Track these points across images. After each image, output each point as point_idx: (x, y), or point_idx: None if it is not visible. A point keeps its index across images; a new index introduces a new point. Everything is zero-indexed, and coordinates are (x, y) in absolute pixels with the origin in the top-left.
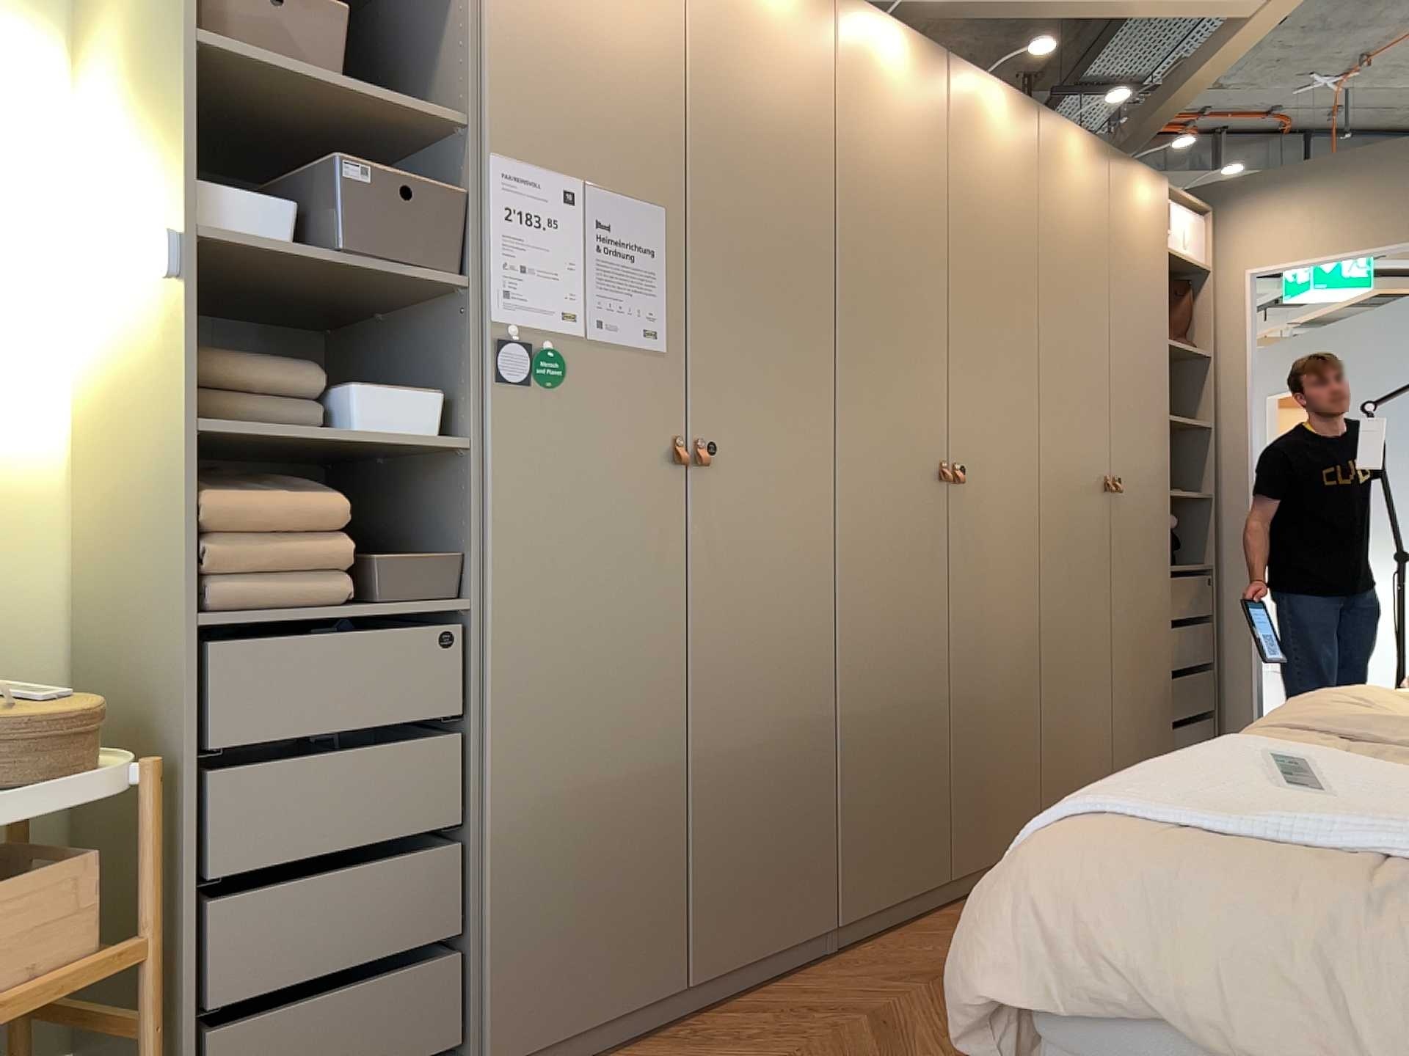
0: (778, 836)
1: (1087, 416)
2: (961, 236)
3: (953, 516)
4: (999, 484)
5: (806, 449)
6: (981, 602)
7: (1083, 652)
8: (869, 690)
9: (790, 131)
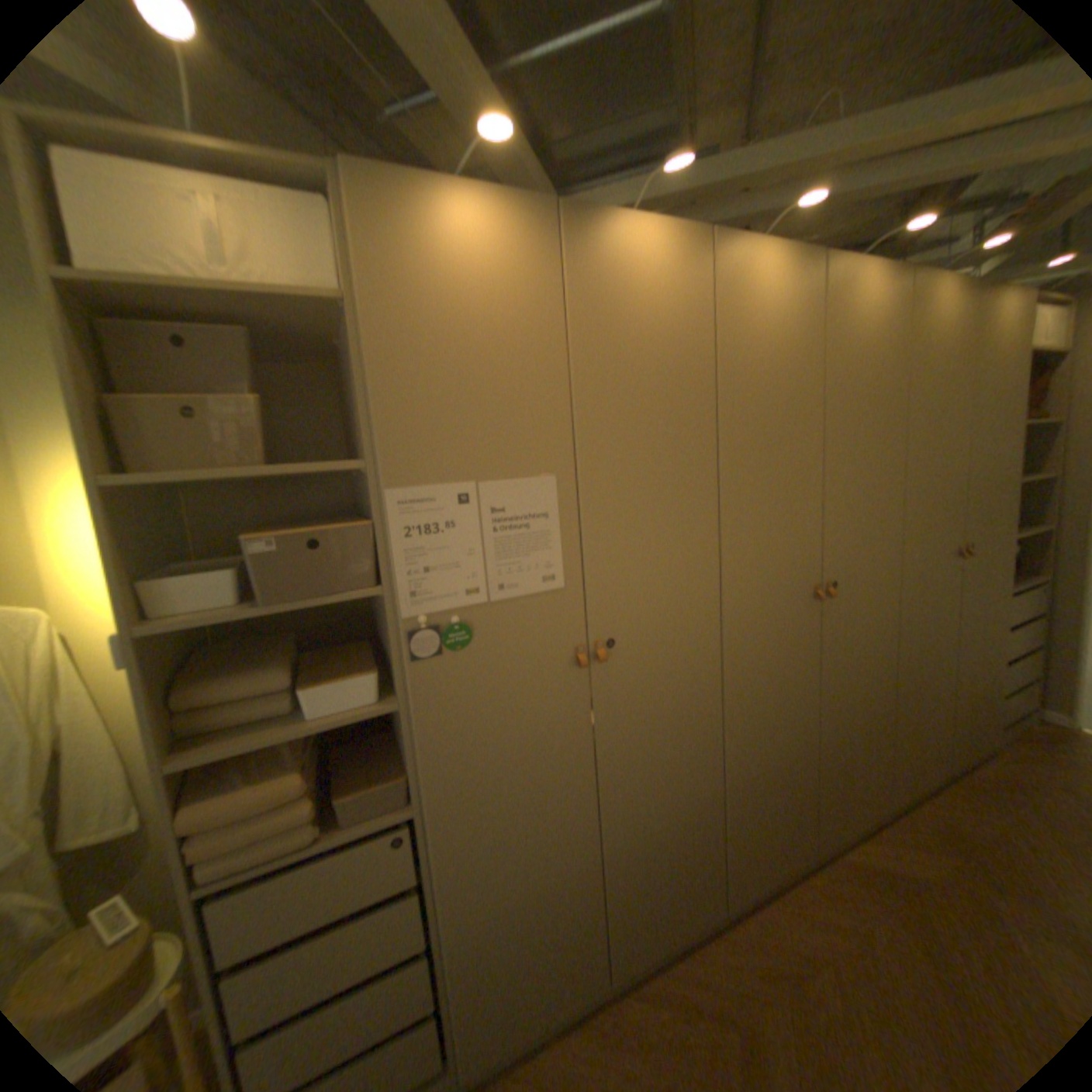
0: (686, 875)
1: (957, 503)
2: (845, 400)
3: (833, 618)
4: (874, 581)
5: (702, 614)
6: (856, 670)
7: (942, 676)
8: (759, 761)
9: (681, 367)
